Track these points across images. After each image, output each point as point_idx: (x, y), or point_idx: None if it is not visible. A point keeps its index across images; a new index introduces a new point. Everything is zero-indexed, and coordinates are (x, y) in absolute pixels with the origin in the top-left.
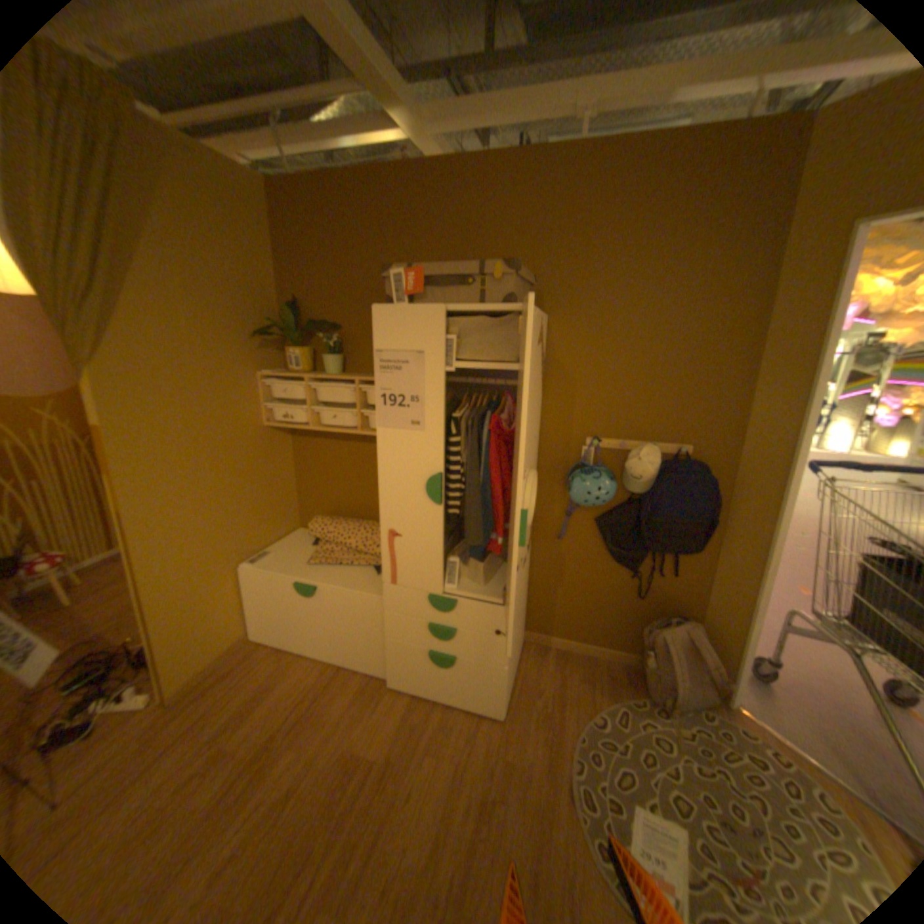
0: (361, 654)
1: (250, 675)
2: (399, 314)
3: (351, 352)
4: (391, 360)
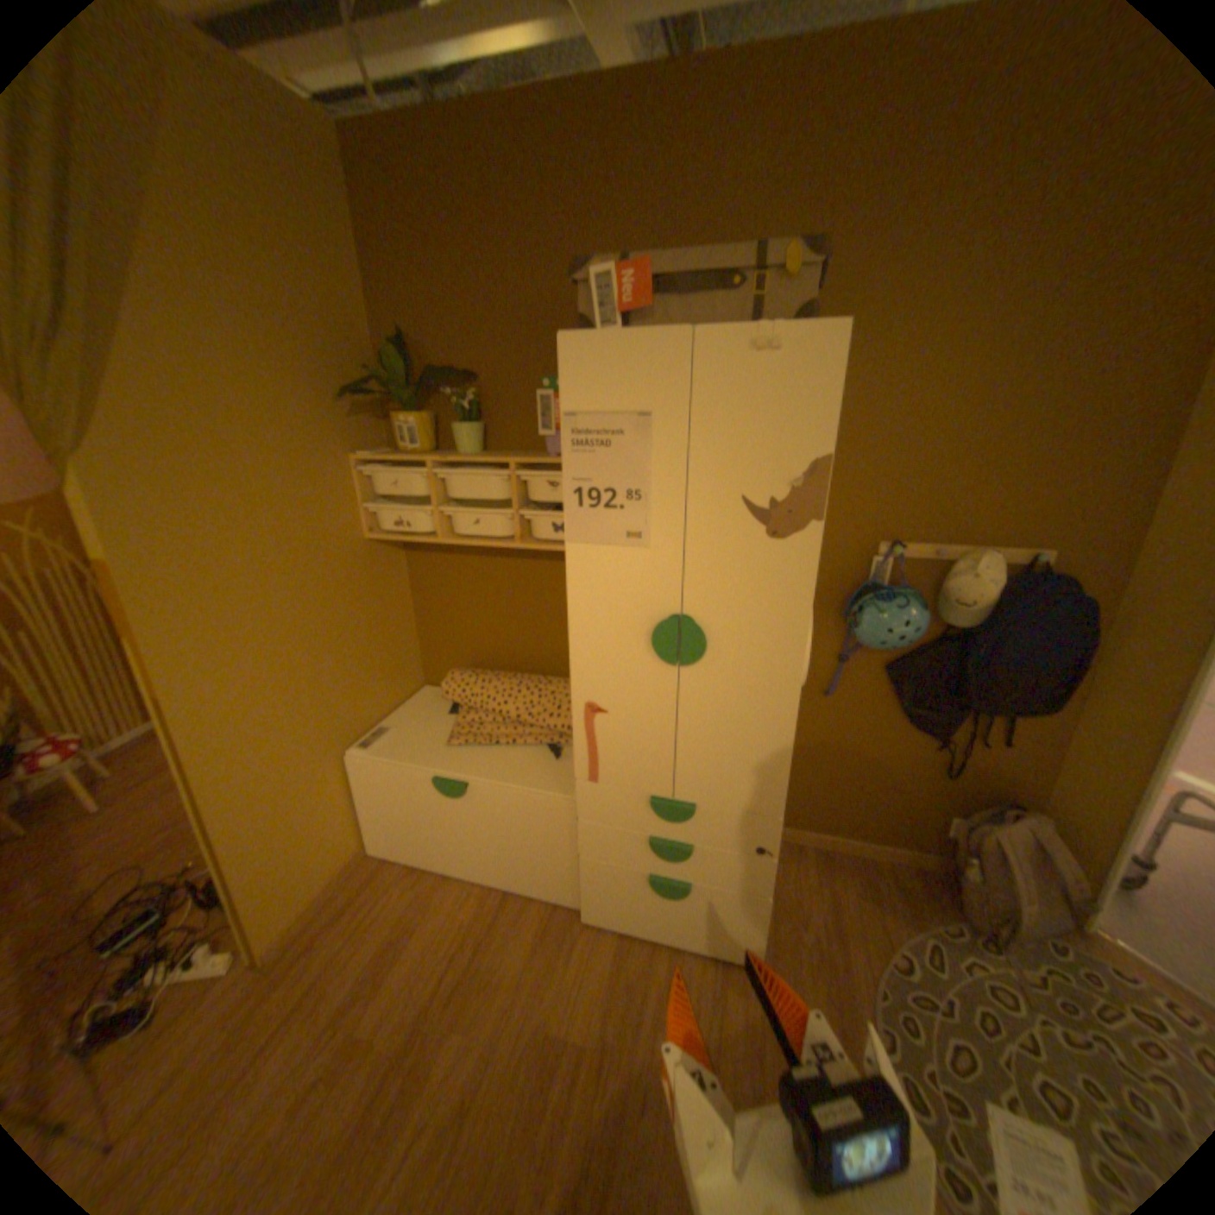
0: (537, 875)
1: (376, 911)
2: (606, 346)
3: (494, 415)
4: (592, 428)
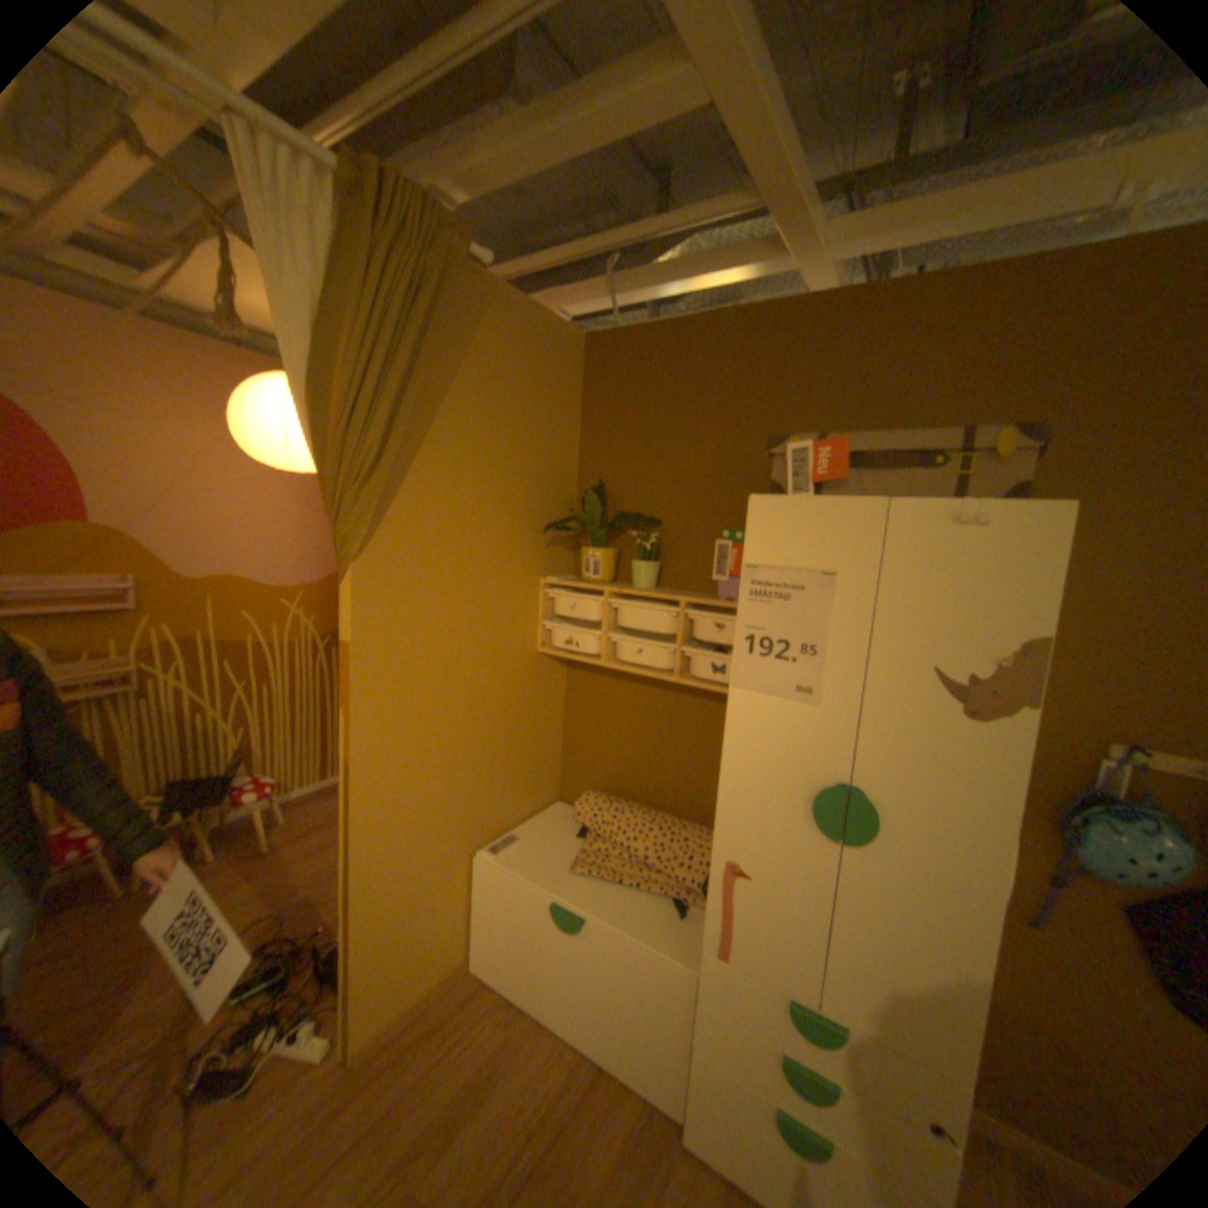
0: (641, 1059)
1: (466, 1041)
2: (796, 509)
3: (671, 557)
4: (773, 580)
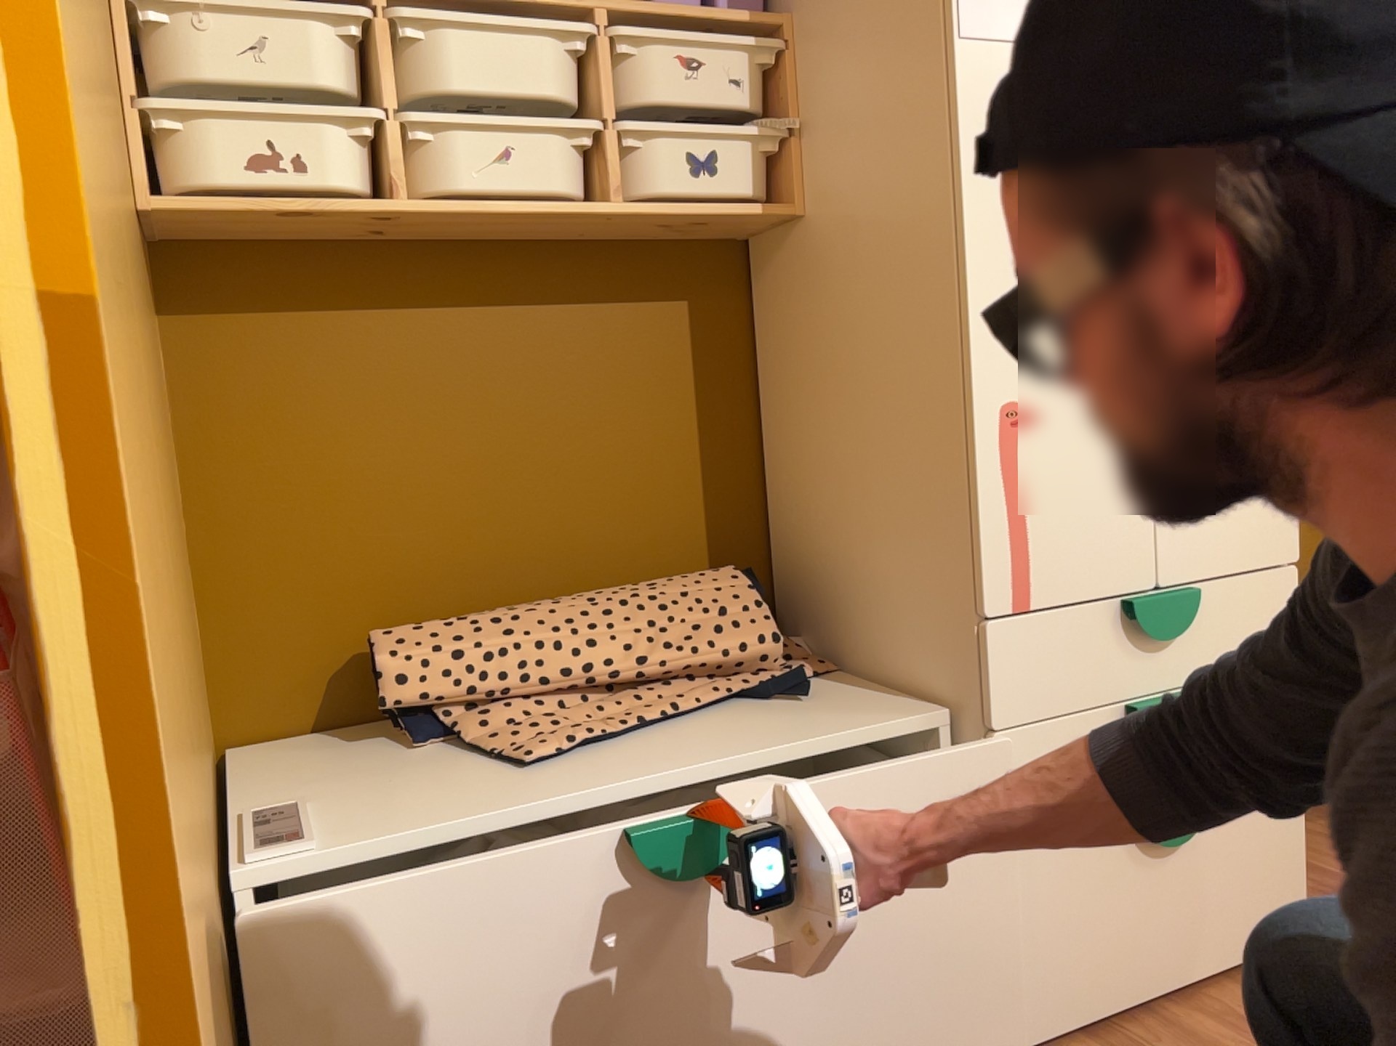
0: (880, 996)
1: None
2: None
3: None
4: None
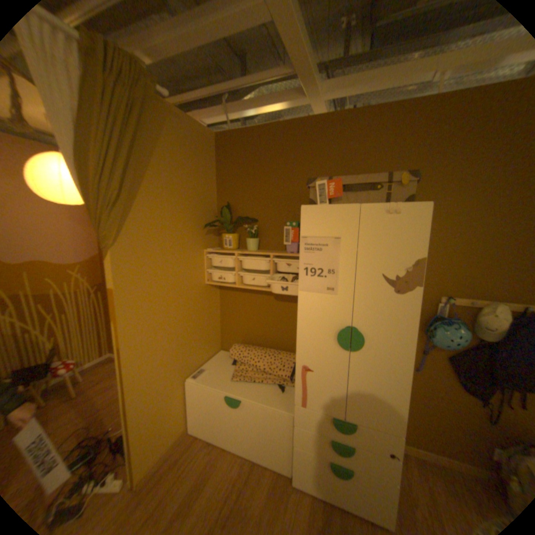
0: (270, 455)
1: (190, 465)
2: (322, 211)
3: (263, 235)
4: (314, 243)
